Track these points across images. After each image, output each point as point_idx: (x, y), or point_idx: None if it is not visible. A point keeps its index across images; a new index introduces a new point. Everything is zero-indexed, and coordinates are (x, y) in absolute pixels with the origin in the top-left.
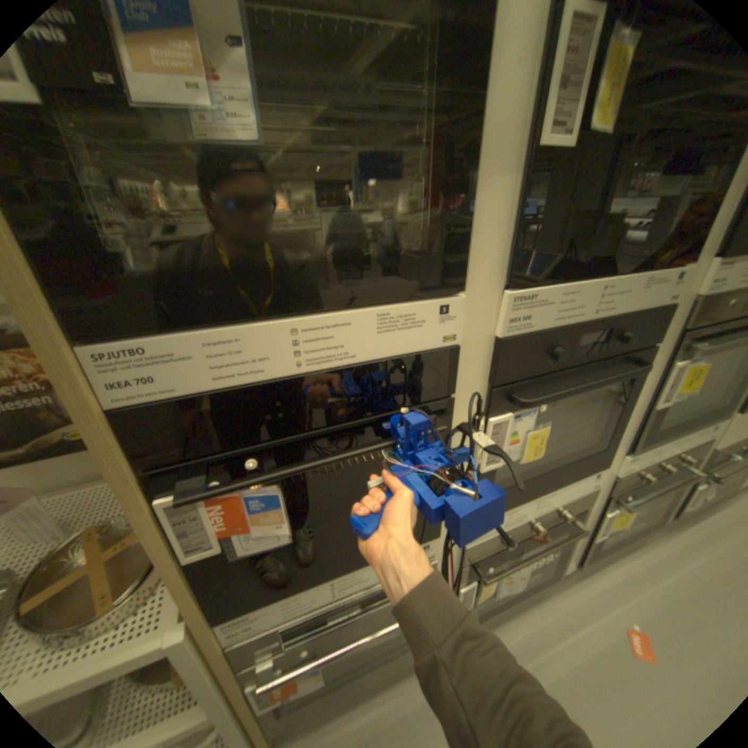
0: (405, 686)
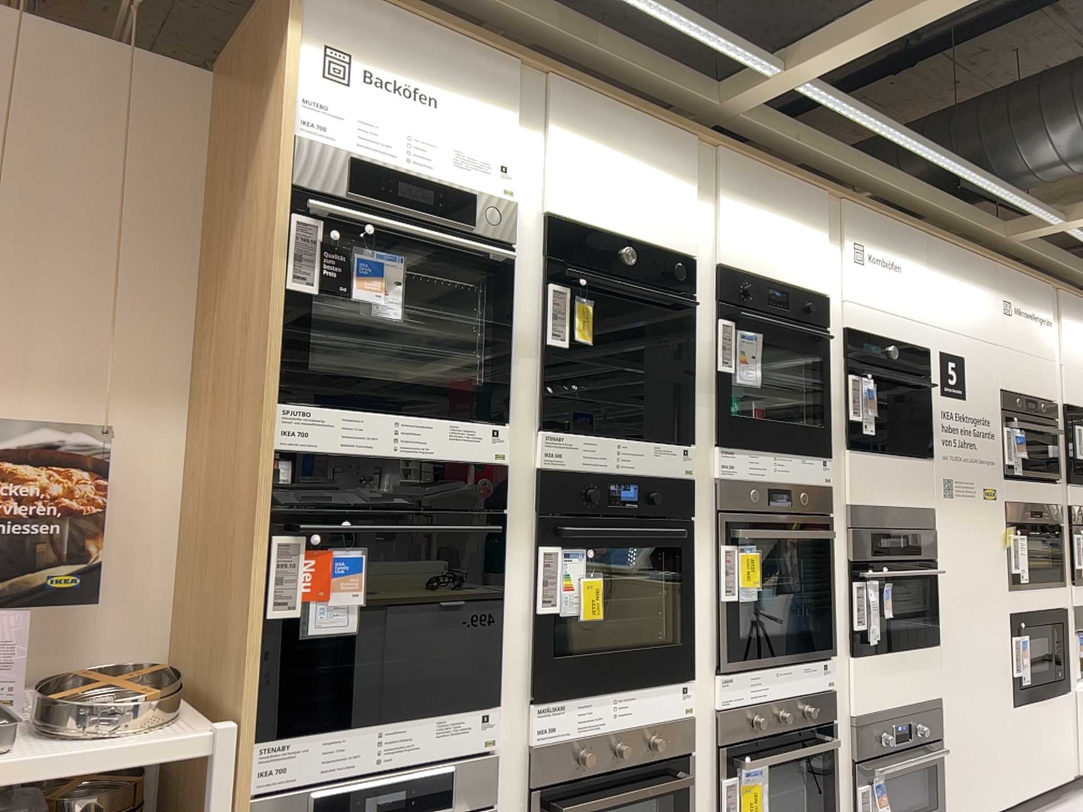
0: None
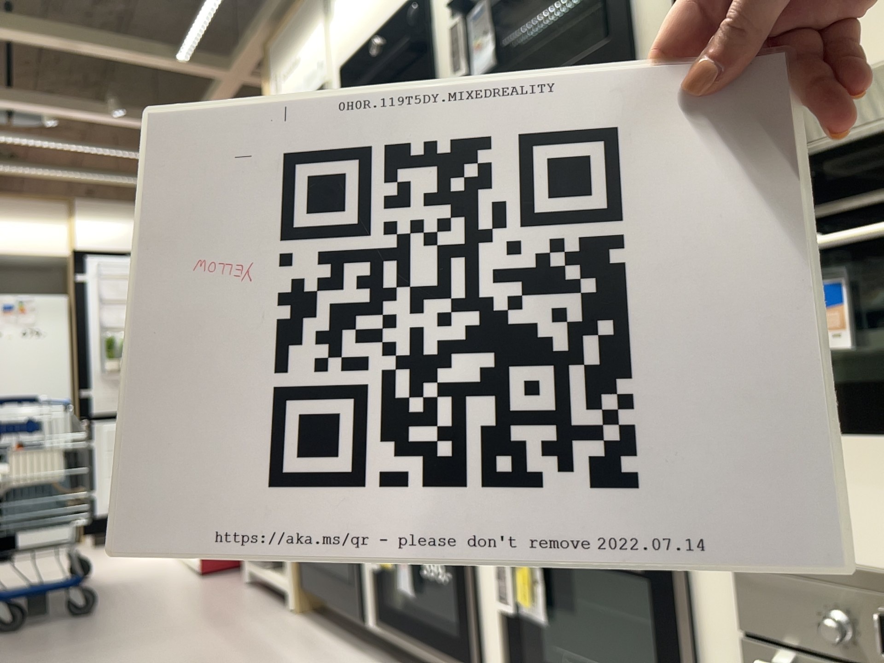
0: (349, 649)
